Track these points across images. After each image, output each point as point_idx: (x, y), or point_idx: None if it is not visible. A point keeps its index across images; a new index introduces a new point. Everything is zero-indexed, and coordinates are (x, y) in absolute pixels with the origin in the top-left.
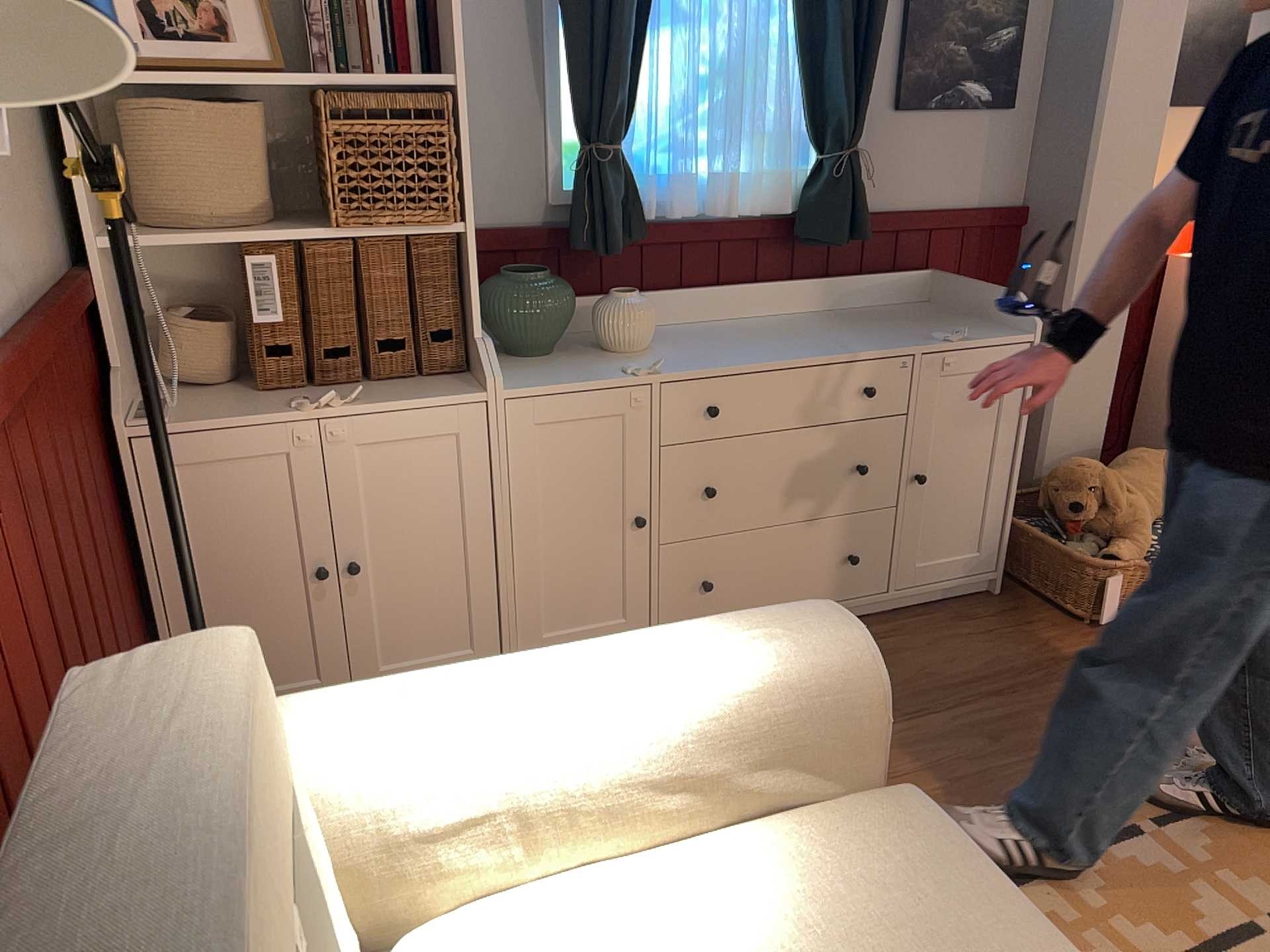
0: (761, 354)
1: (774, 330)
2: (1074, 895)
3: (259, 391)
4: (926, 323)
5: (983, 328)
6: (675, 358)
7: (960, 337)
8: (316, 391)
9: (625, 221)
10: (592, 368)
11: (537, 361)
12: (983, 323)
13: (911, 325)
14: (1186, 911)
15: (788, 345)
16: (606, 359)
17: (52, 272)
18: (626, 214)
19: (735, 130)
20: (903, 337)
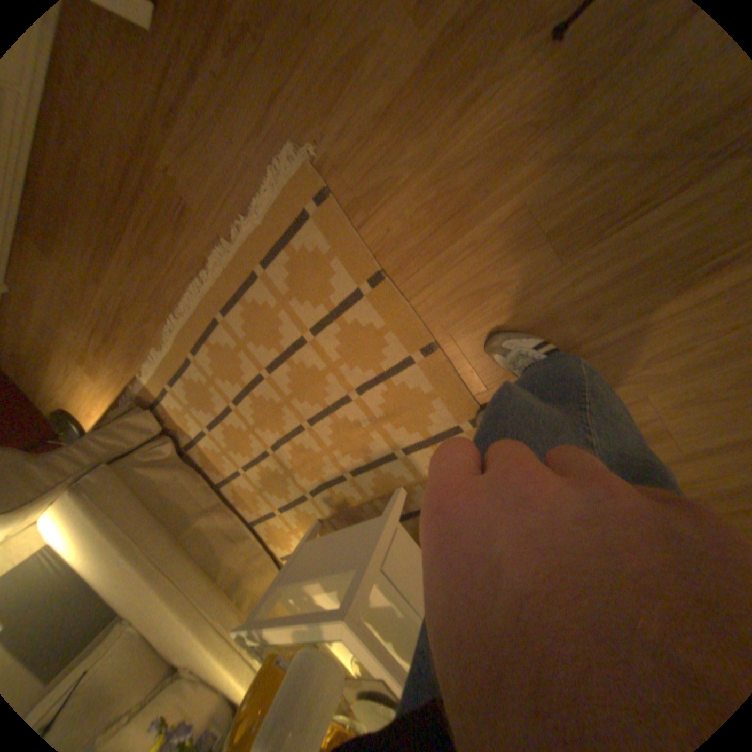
0: None
1: None
2: (201, 366)
3: None
4: None
5: None
6: None
7: None
8: None
9: None
10: None
11: None
12: None
13: None
14: (236, 367)
15: None
16: None
17: None
18: None
19: None
20: None
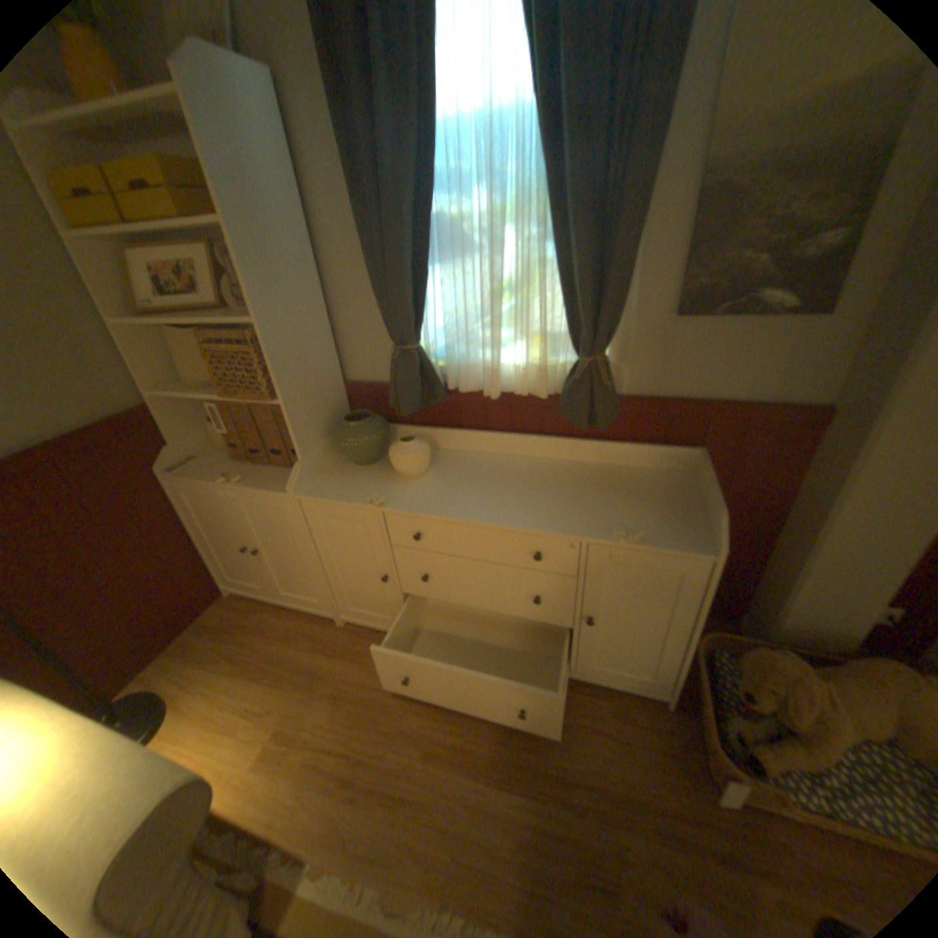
0: (464, 506)
1: (519, 478)
2: None
3: (231, 459)
4: (639, 505)
5: (678, 529)
6: (414, 492)
7: (626, 539)
8: (246, 467)
9: (422, 393)
10: (364, 487)
11: (354, 471)
12: (691, 520)
13: (622, 504)
14: None
15: (497, 500)
16: (383, 480)
17: (101, 412)
18: (422, 388)
19: (493, 338)
20: (589, 520)
